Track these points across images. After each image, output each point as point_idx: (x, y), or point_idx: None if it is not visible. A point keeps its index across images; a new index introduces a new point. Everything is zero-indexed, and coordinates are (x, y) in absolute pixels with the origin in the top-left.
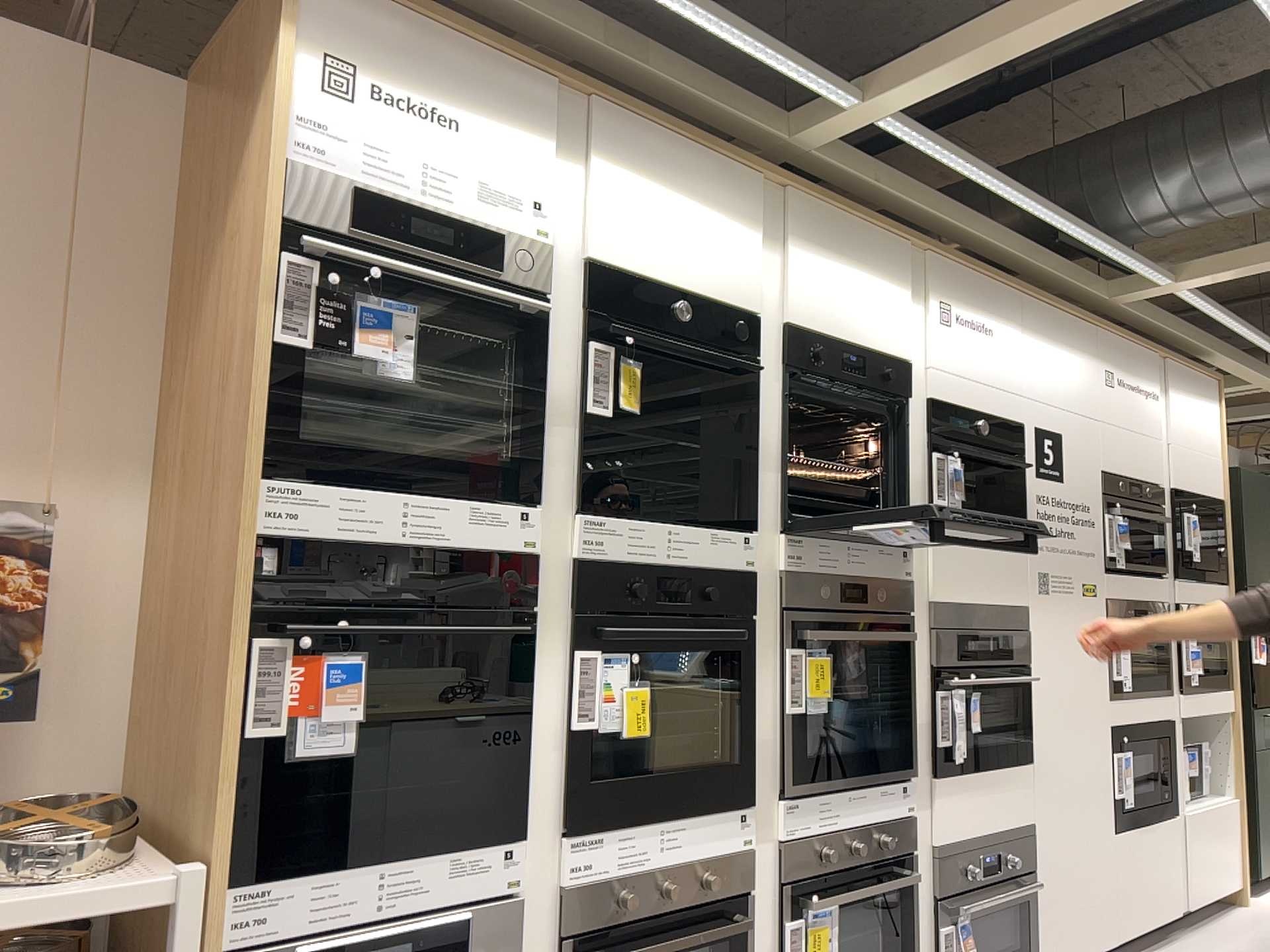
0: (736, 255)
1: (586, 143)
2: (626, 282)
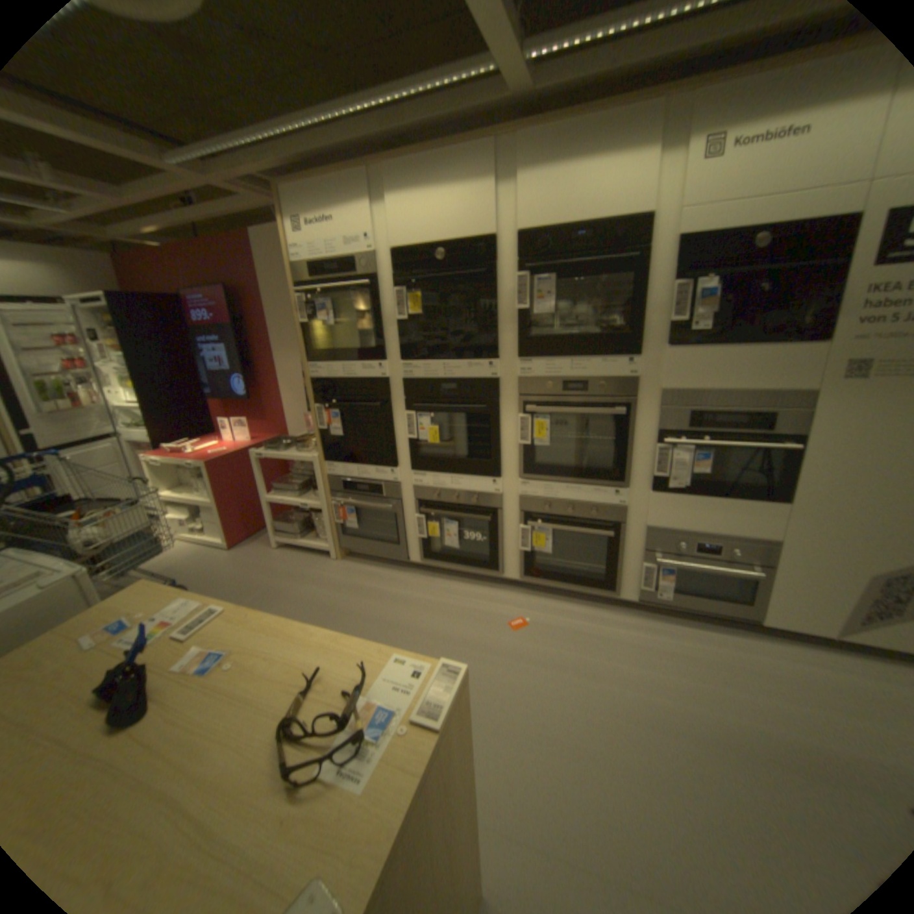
0: (476, 201)
1: (382, 185)
2: (413, 249)
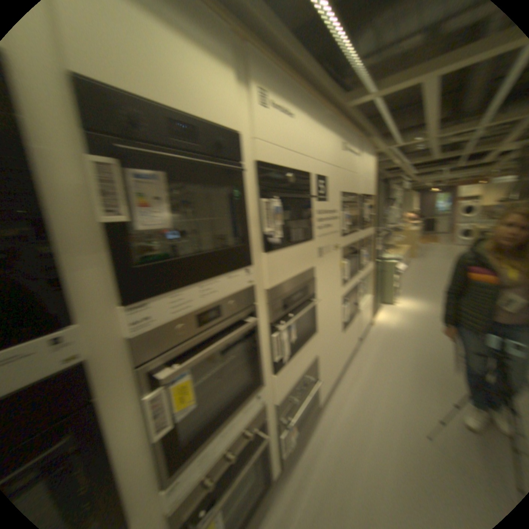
0: None
1: None
2: None
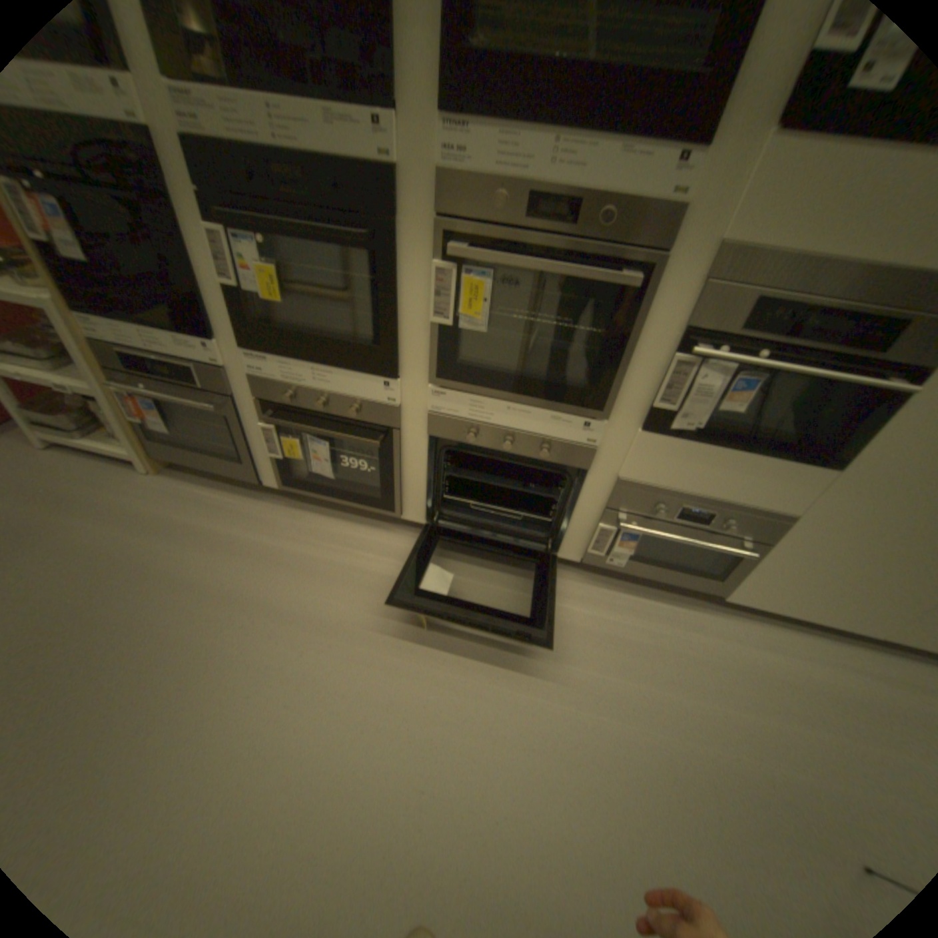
0: None
1: None
2: None
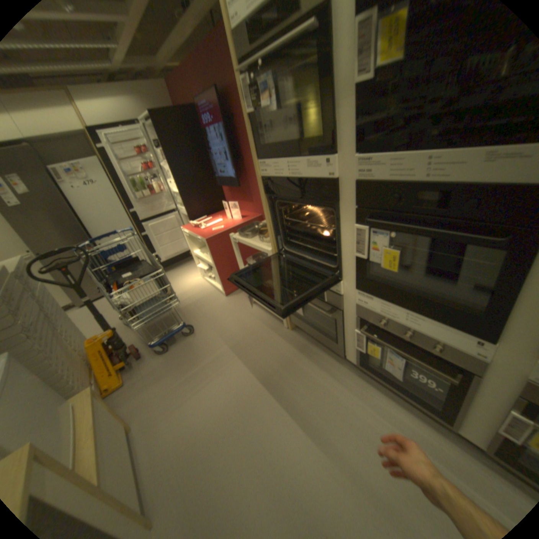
0: None
1: None
2: None
